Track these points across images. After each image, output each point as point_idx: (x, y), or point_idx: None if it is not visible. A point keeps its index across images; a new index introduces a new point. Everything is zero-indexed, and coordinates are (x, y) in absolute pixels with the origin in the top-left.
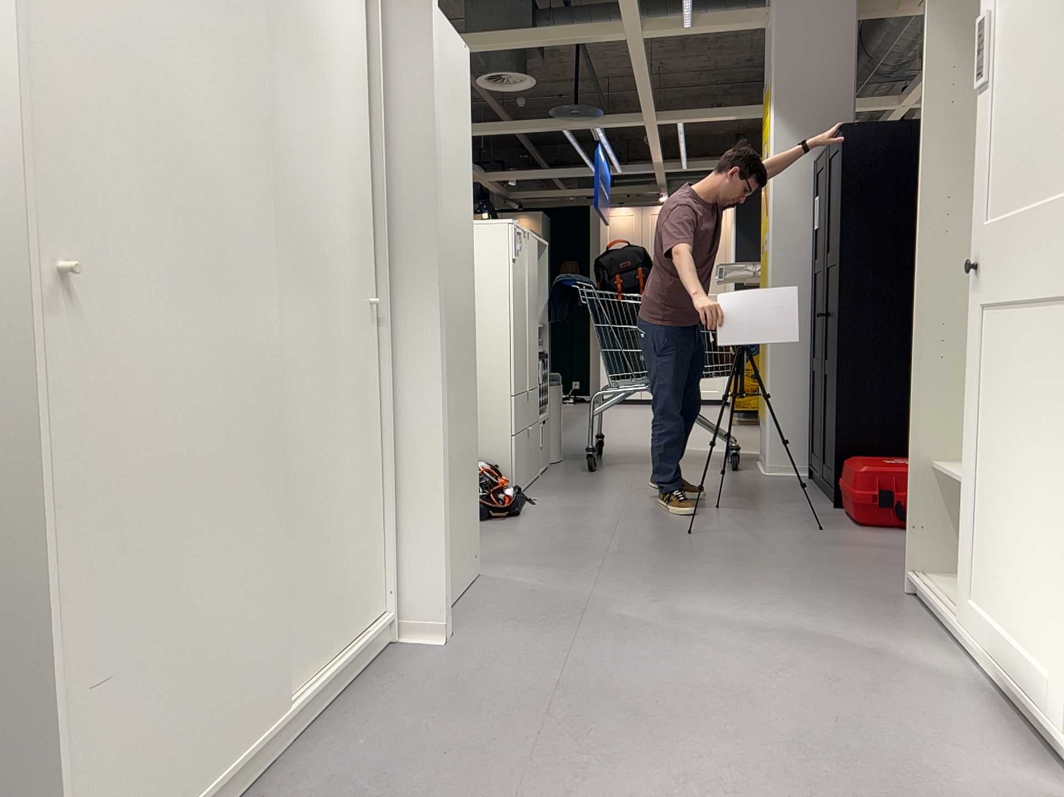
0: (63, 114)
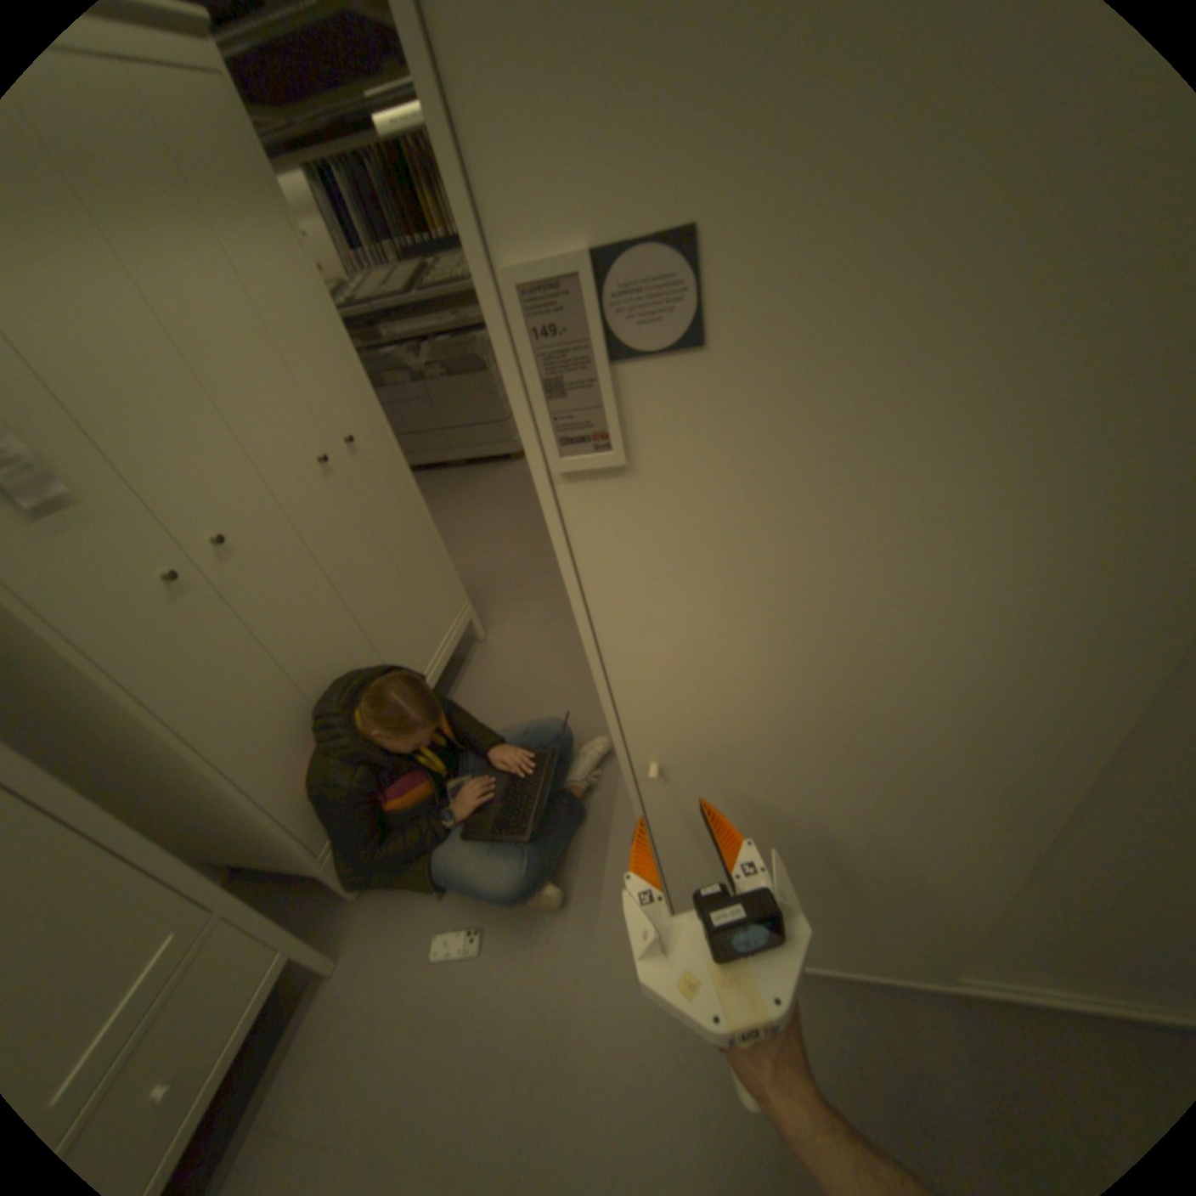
0: (641, 681)
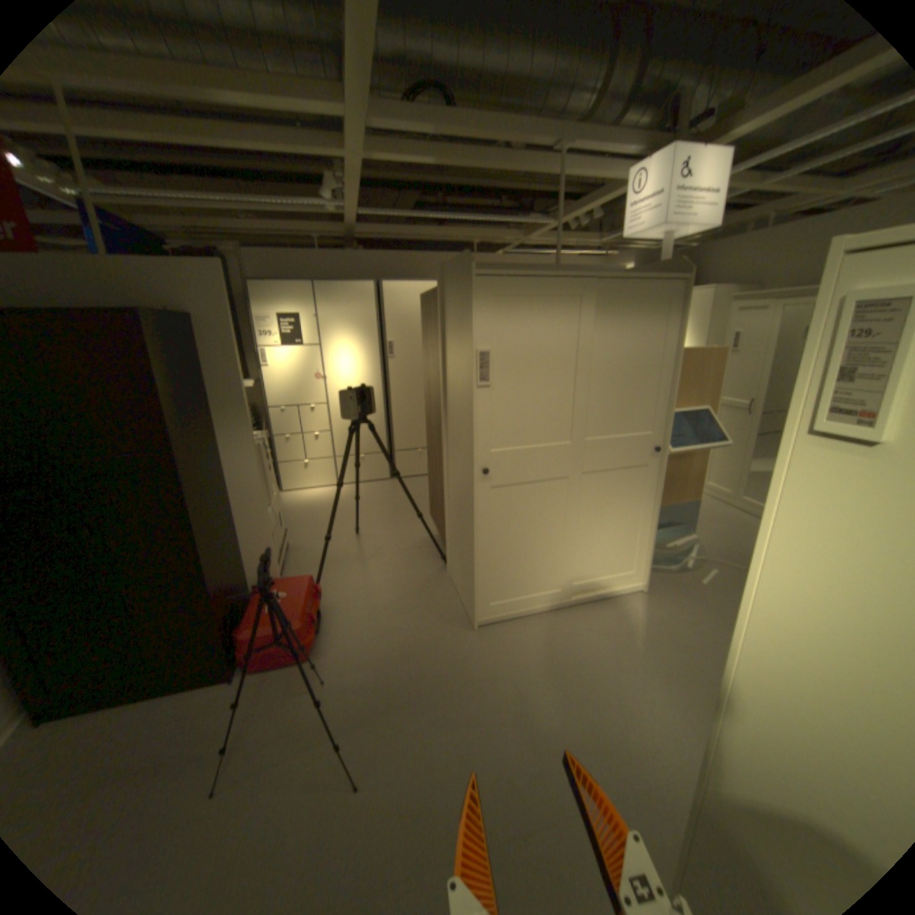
0: None
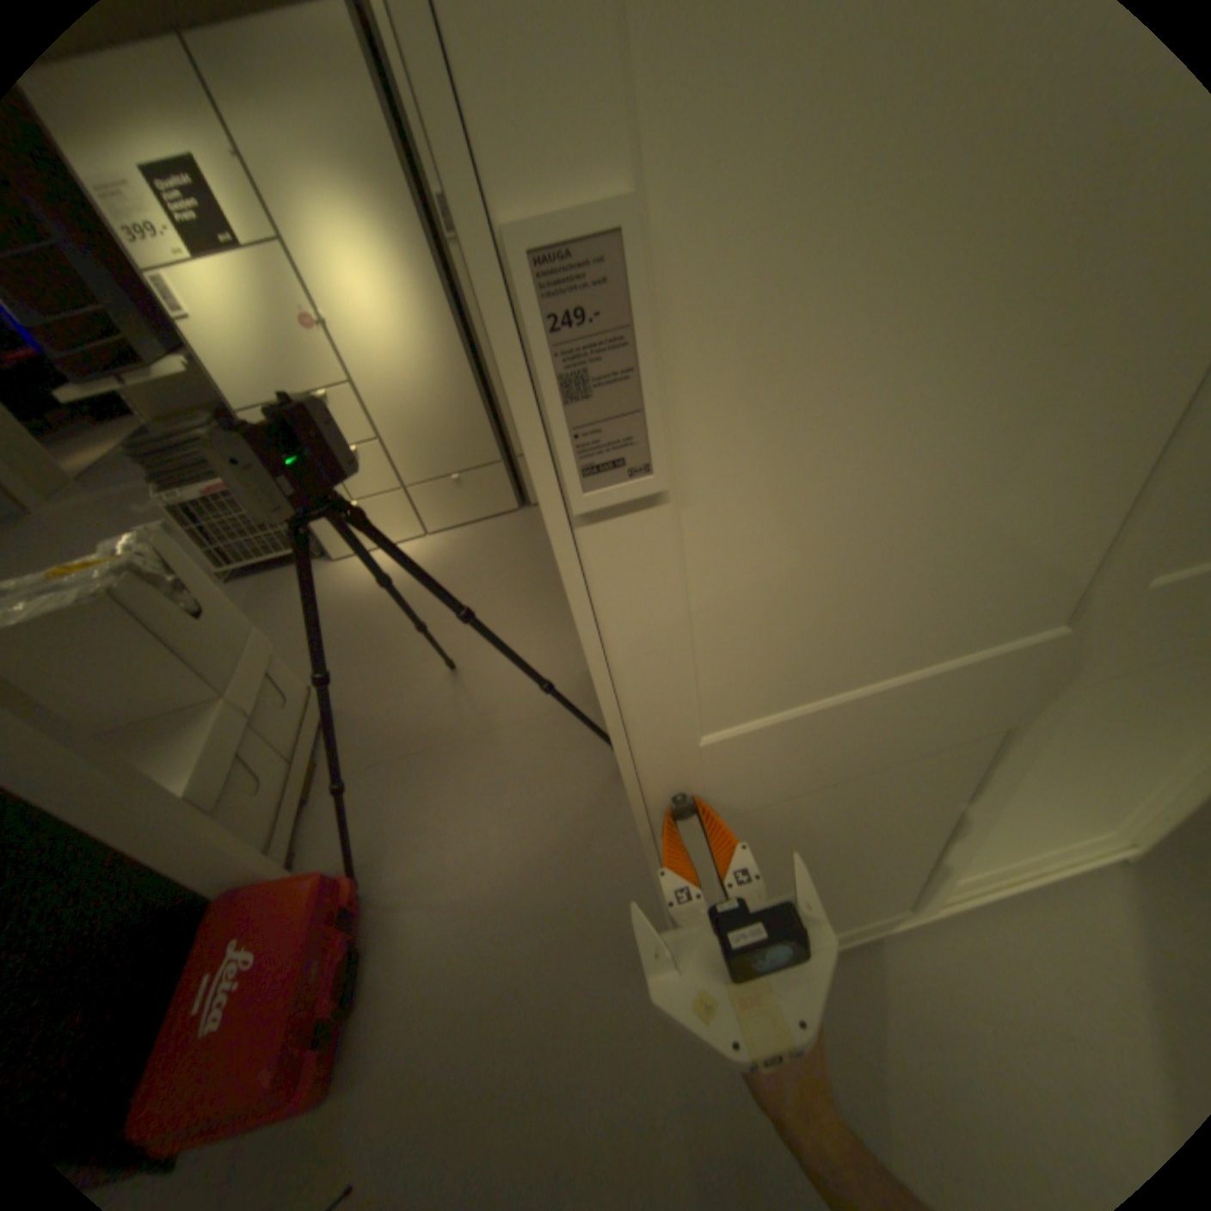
0: None
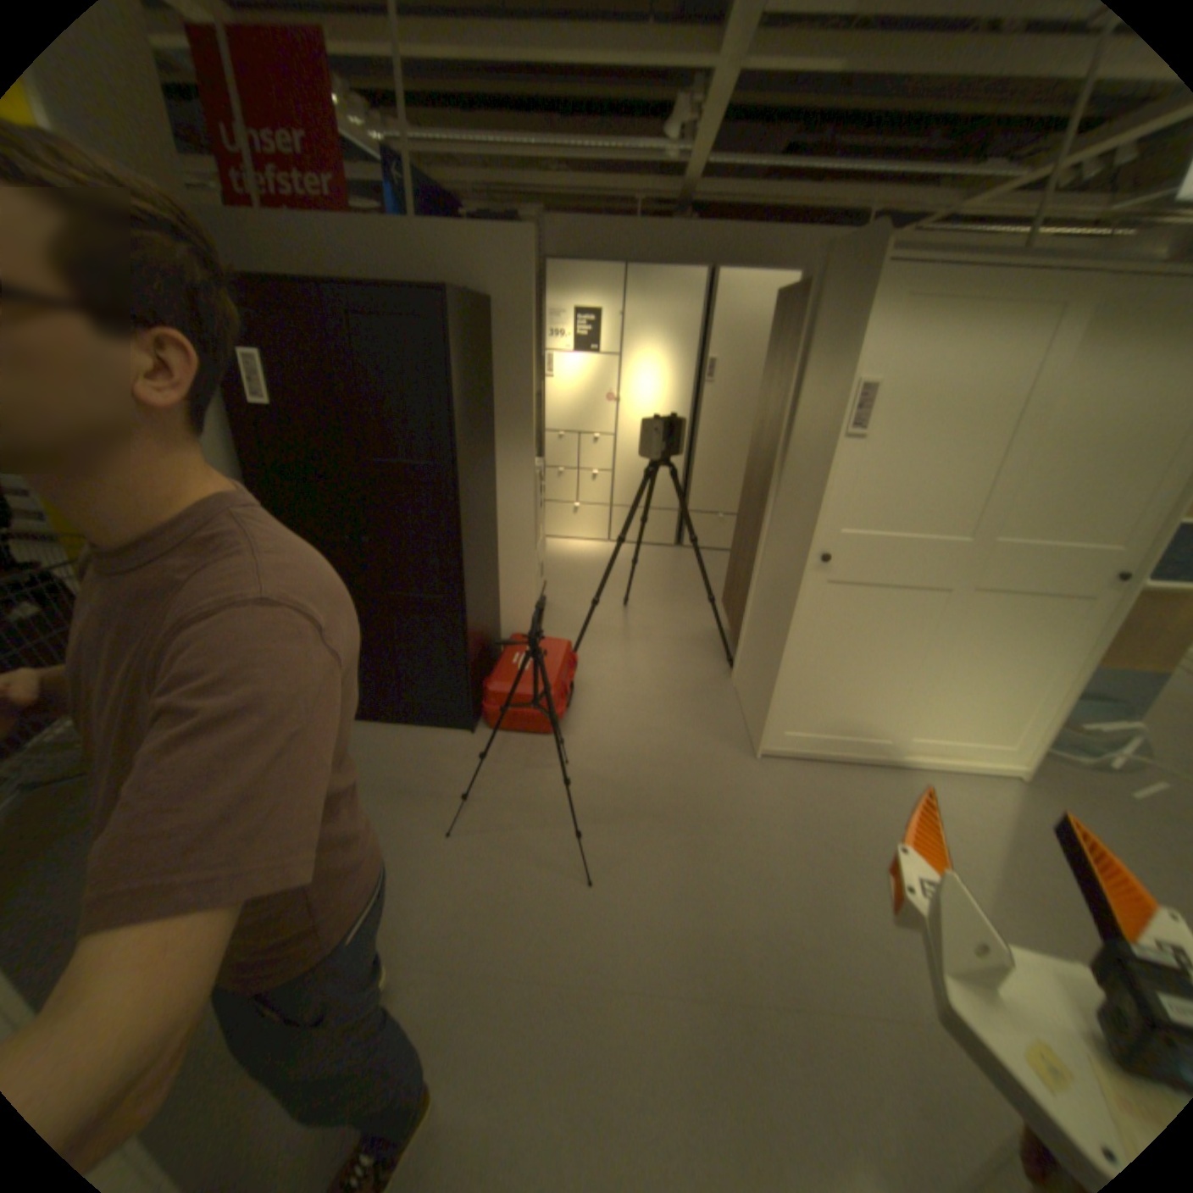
0: None
